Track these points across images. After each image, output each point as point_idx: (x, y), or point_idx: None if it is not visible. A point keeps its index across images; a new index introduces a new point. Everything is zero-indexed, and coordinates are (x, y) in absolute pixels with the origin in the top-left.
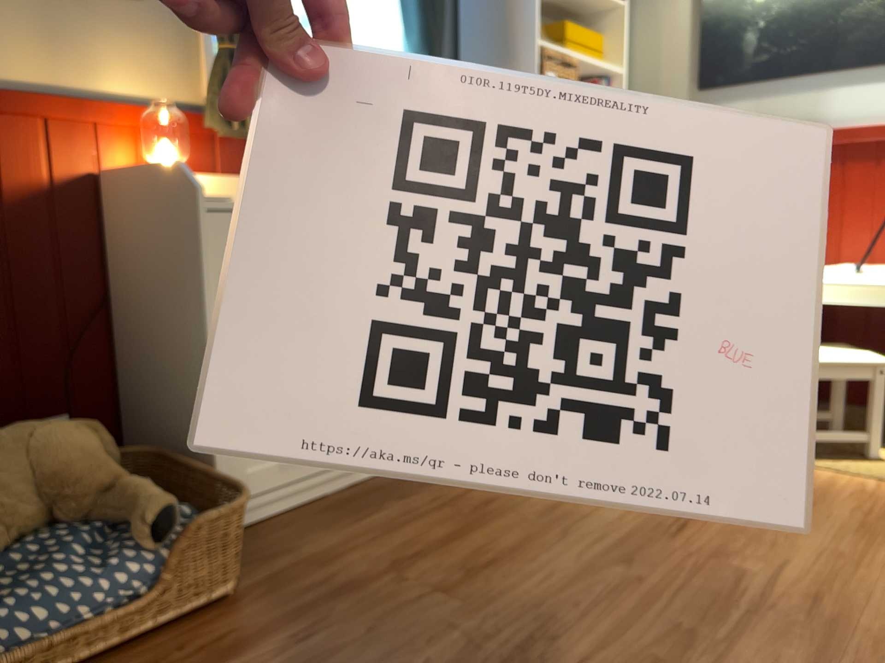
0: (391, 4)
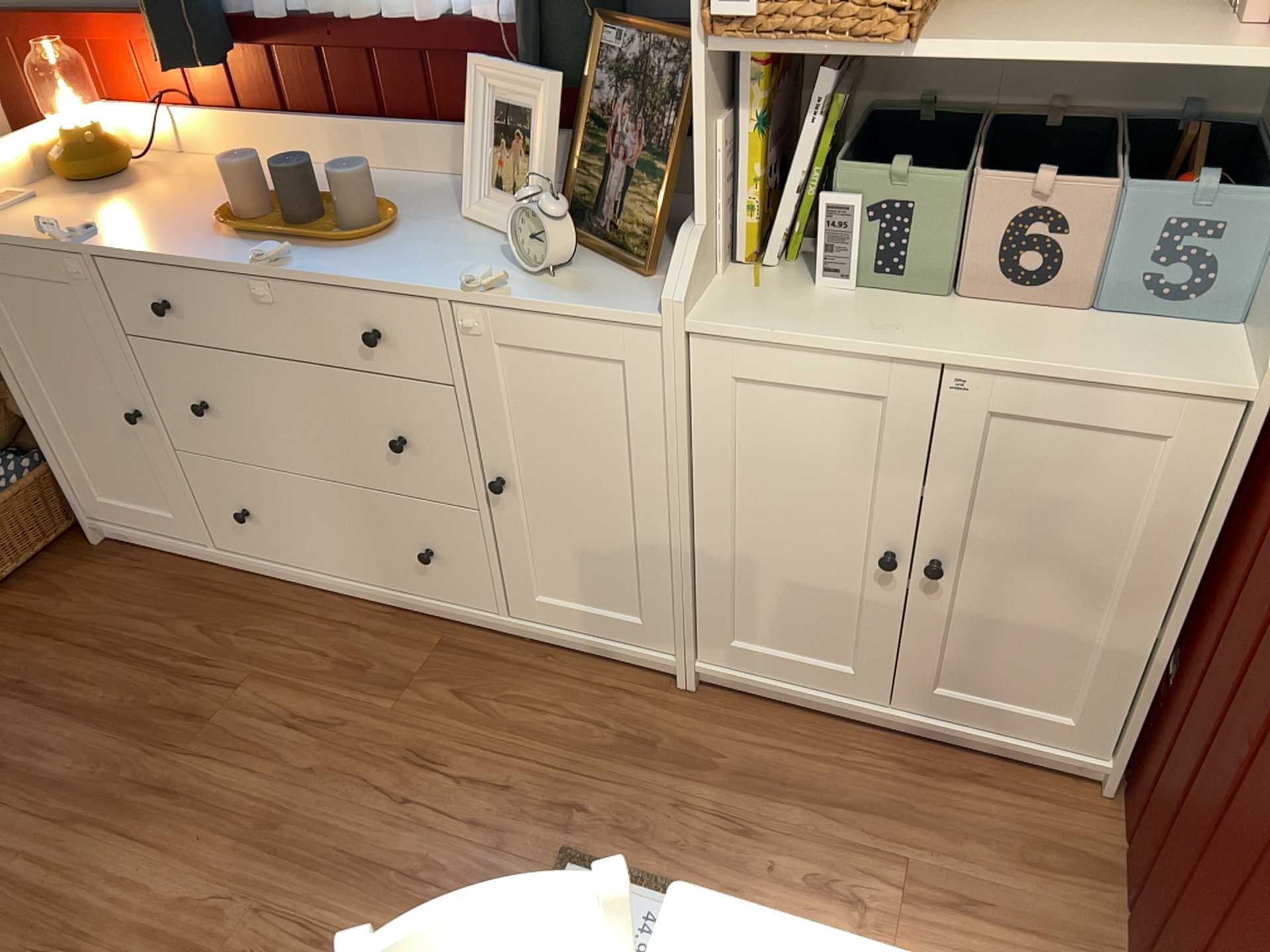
0: None
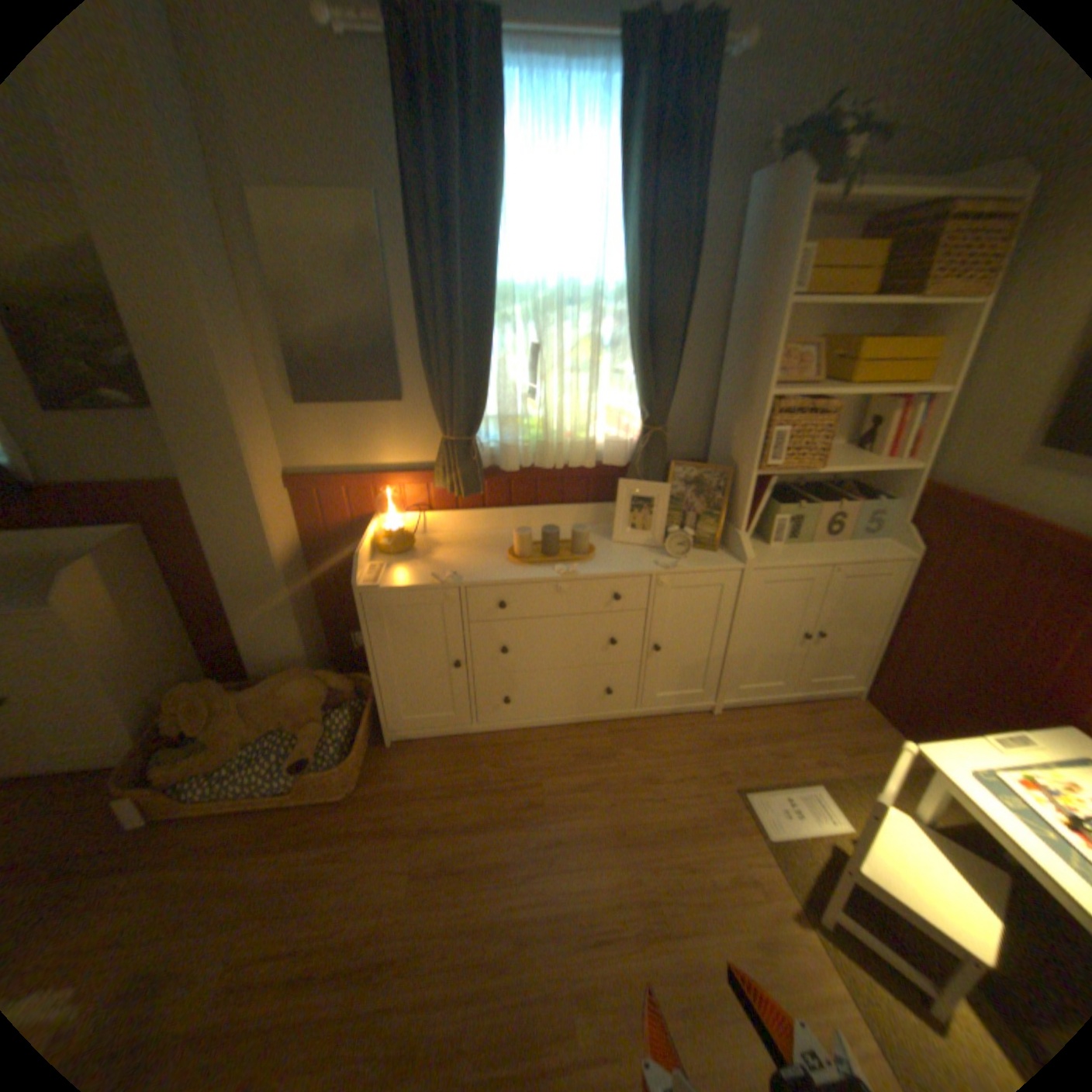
0: (624, 357)
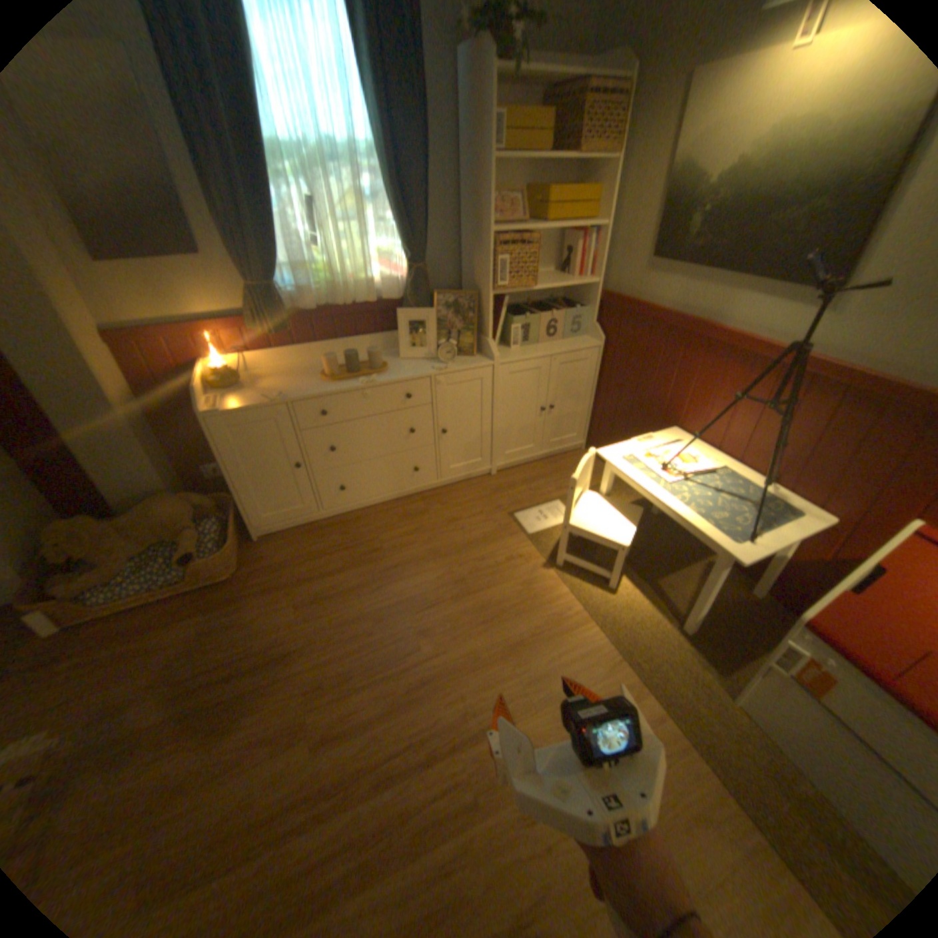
0: (382, 208)
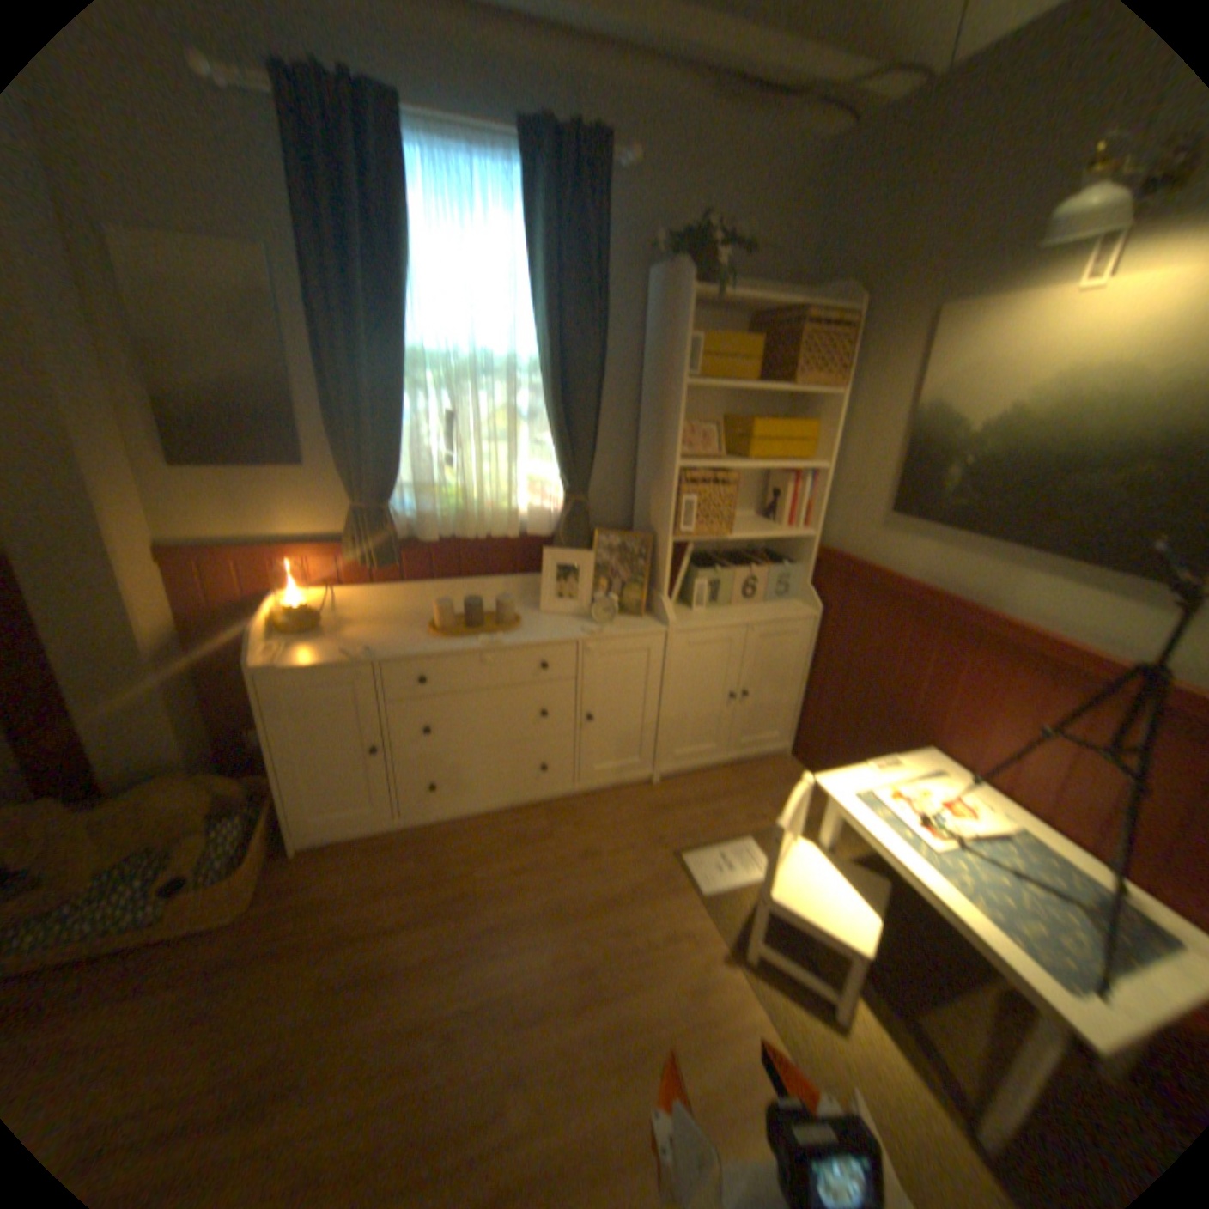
0: (542, 430)
